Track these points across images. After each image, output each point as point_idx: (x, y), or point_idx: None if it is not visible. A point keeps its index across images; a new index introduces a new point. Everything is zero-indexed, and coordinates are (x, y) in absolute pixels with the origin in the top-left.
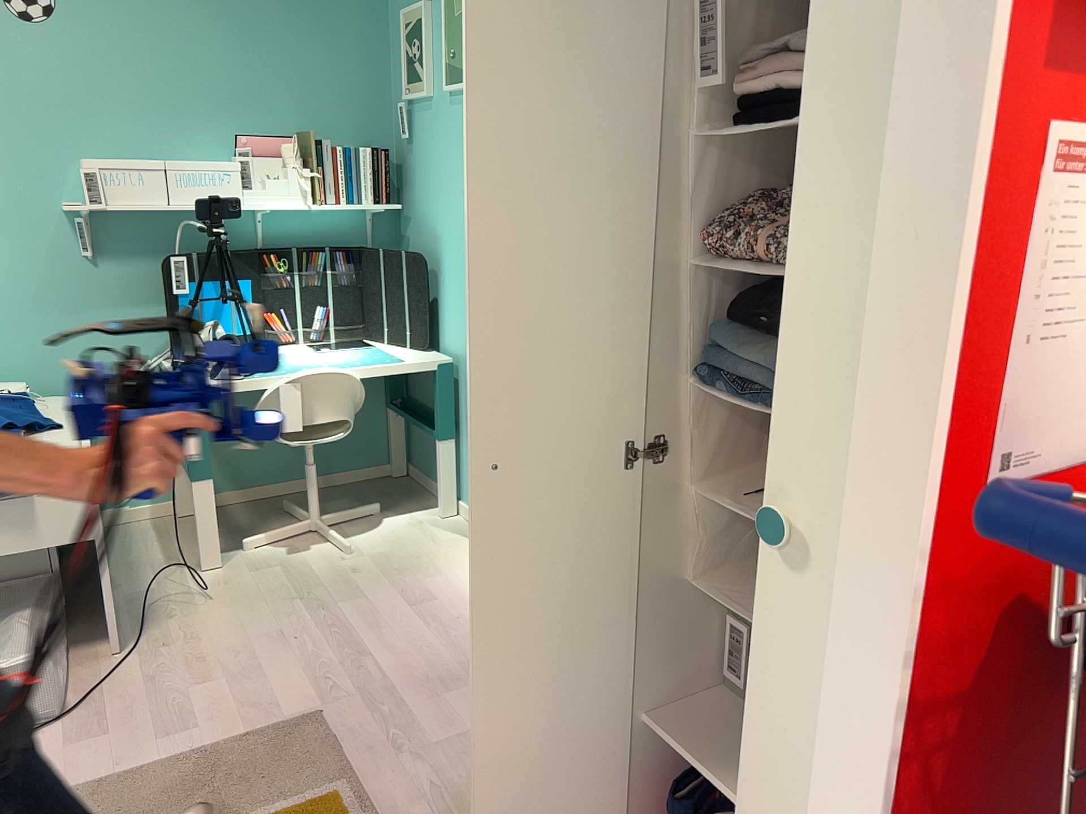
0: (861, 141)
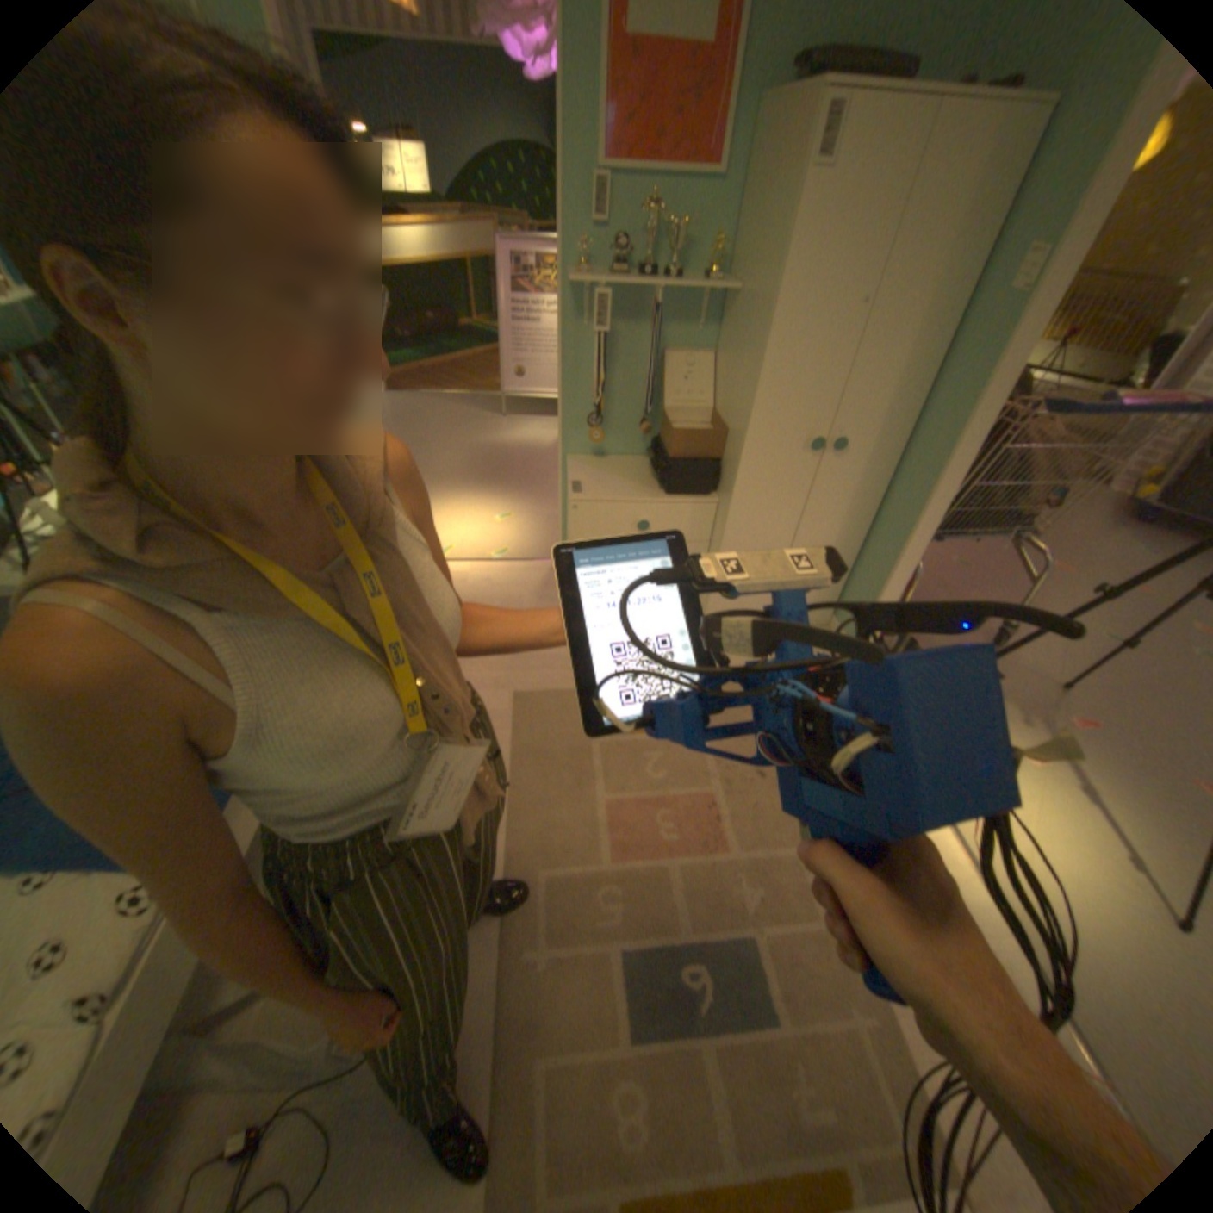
0: (906, 290)
